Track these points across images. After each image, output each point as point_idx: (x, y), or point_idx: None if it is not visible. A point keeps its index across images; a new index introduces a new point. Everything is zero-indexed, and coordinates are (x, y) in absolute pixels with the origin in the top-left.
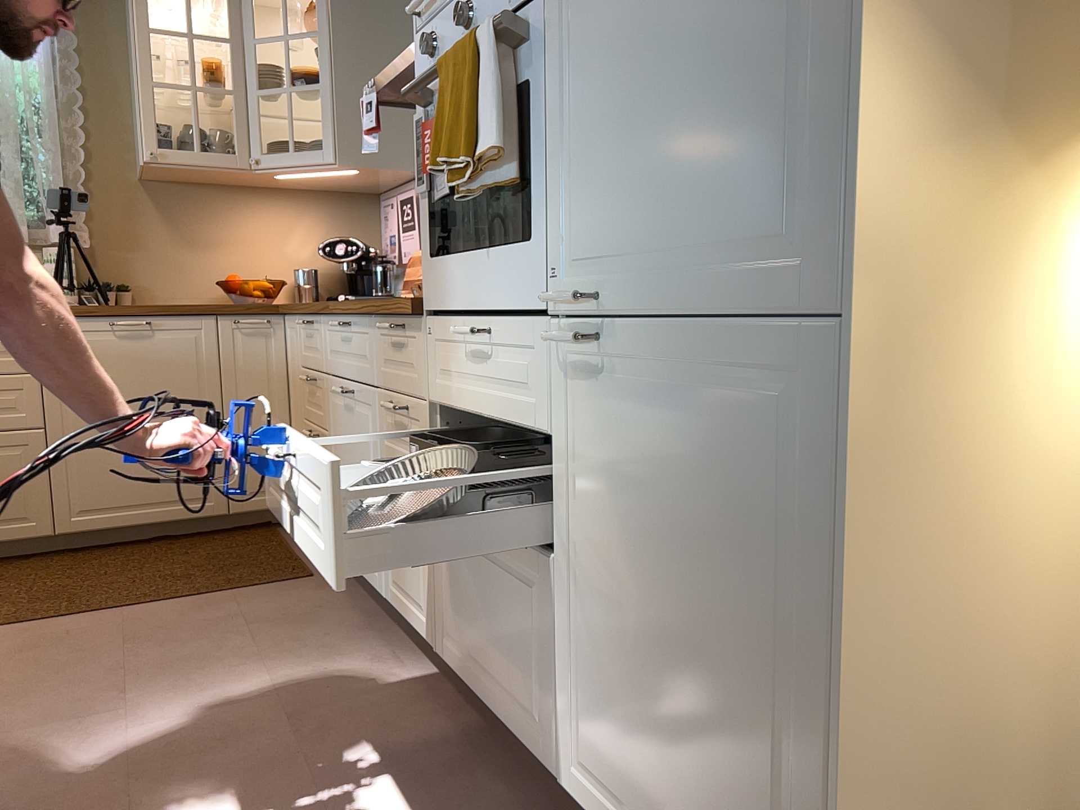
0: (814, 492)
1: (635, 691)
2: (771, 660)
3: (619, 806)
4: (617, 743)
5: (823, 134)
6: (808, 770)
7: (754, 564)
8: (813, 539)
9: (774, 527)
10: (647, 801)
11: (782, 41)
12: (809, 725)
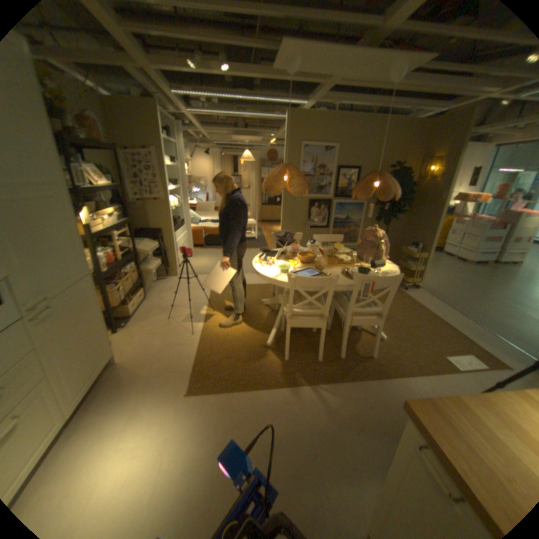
0: (91, 297)
1: (77, 363)
2: (93, 323)
3: (80, 389)
4: (77, 378)
5: (79, 253)
6: (100, 329)
7: (88, 314)
8: (92, 302)
9: (88, 306)
10: (85, 376)
11: (70, 242)
12: (98, 324)
